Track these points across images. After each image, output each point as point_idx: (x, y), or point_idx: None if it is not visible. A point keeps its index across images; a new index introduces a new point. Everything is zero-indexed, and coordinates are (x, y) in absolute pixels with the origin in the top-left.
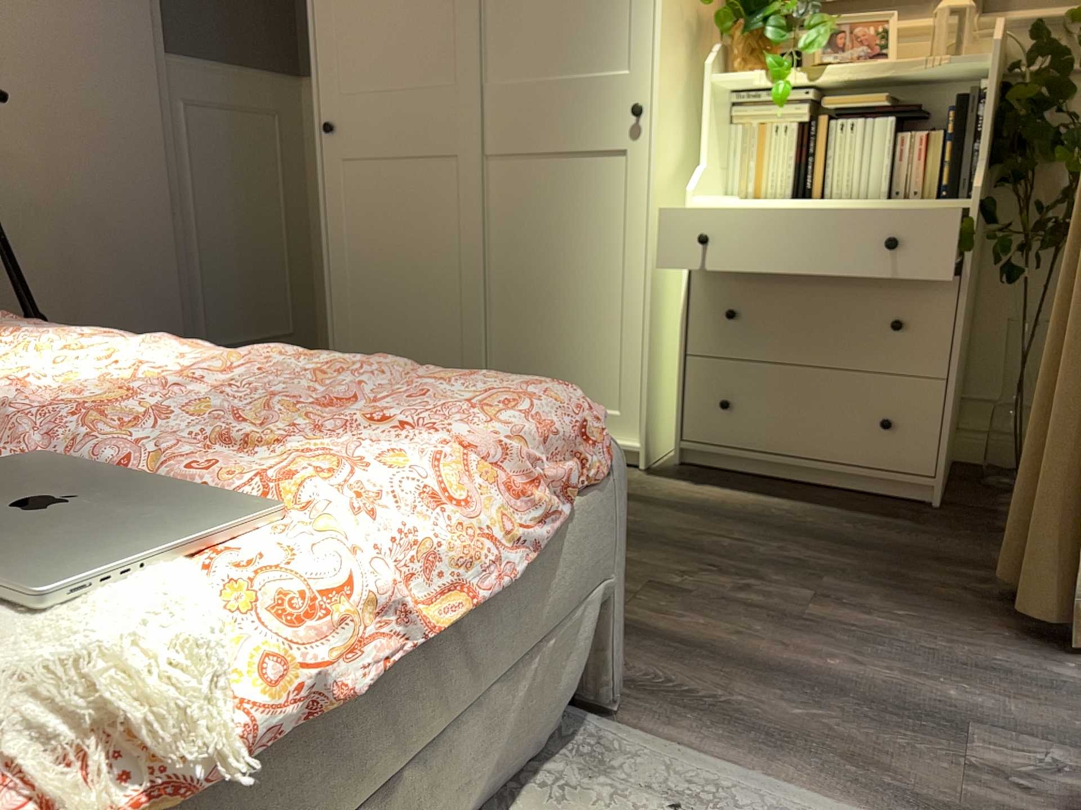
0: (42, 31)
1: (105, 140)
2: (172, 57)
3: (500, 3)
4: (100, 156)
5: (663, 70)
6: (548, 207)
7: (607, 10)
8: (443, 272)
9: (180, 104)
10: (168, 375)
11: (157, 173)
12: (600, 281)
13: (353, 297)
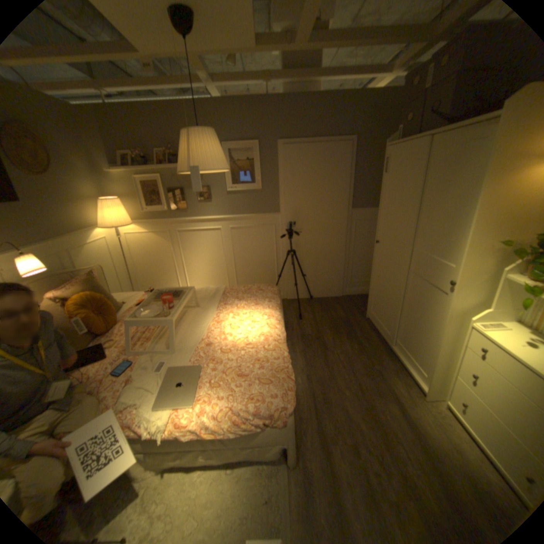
0: (317, 211)
1: (329, 234)
2: (353, 210)
3: (424, 223)
4: (327, 238)
5: (467, 273)
6: (423, 297)
7: (454, 240)
8: (393, 298)
9: (353, 221)
10: (249, 342)
11: (342, 241)
12: (432, 331)
13: (375, 290)
